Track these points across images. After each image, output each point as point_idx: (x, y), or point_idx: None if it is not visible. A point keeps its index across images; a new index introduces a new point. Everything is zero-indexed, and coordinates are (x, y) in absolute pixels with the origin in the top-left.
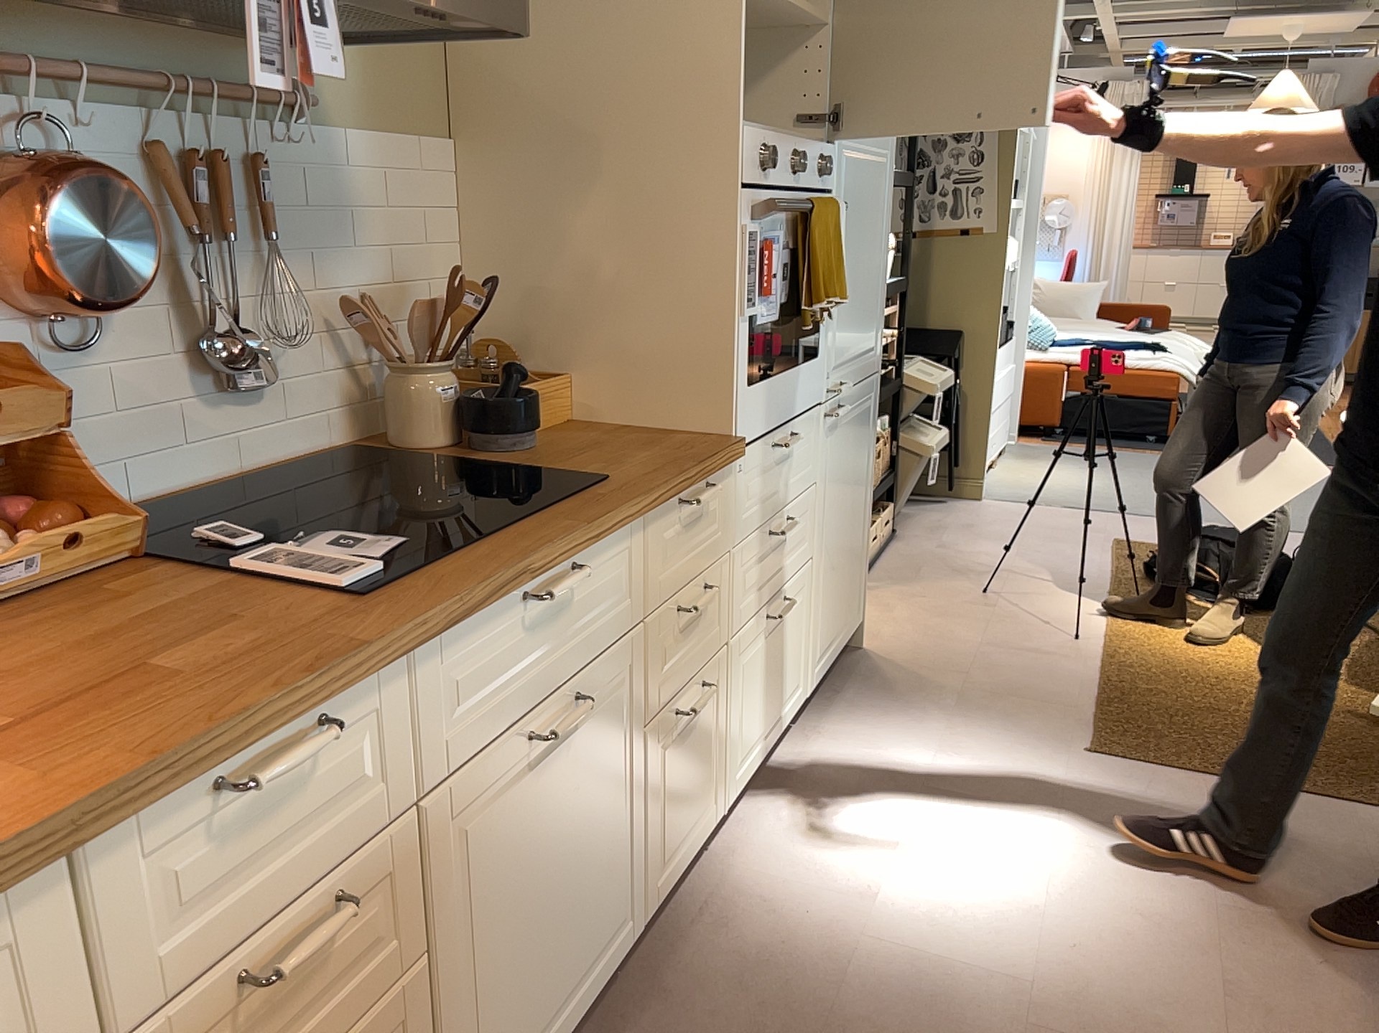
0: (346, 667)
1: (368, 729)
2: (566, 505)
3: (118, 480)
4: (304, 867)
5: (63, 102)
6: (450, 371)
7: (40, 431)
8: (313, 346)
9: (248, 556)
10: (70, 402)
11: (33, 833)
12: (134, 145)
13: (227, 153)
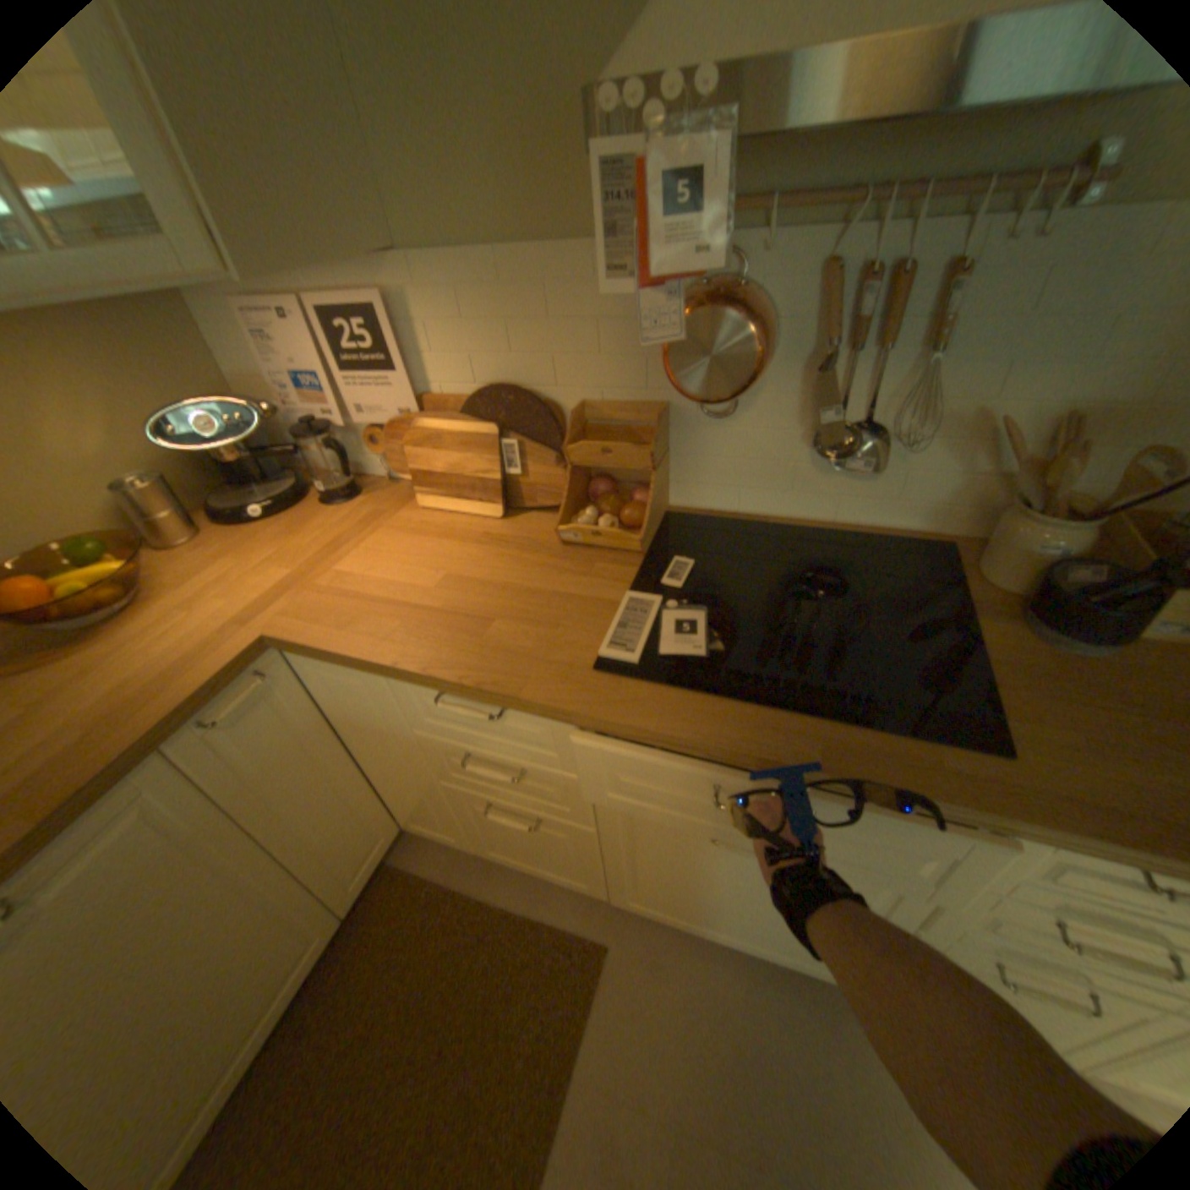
0: (507, 699)
1: (548, 730)
2: (883, 740)
3: (731, 496)
4: (505, 748)
5: (760, 224)
6: (1079, 529)
7: (639, 464)
8: (960, 447)
9: (638, 595)
10: (654, 454)
11: (355, 658)
12: (816, 255)
13: (927, 252)
